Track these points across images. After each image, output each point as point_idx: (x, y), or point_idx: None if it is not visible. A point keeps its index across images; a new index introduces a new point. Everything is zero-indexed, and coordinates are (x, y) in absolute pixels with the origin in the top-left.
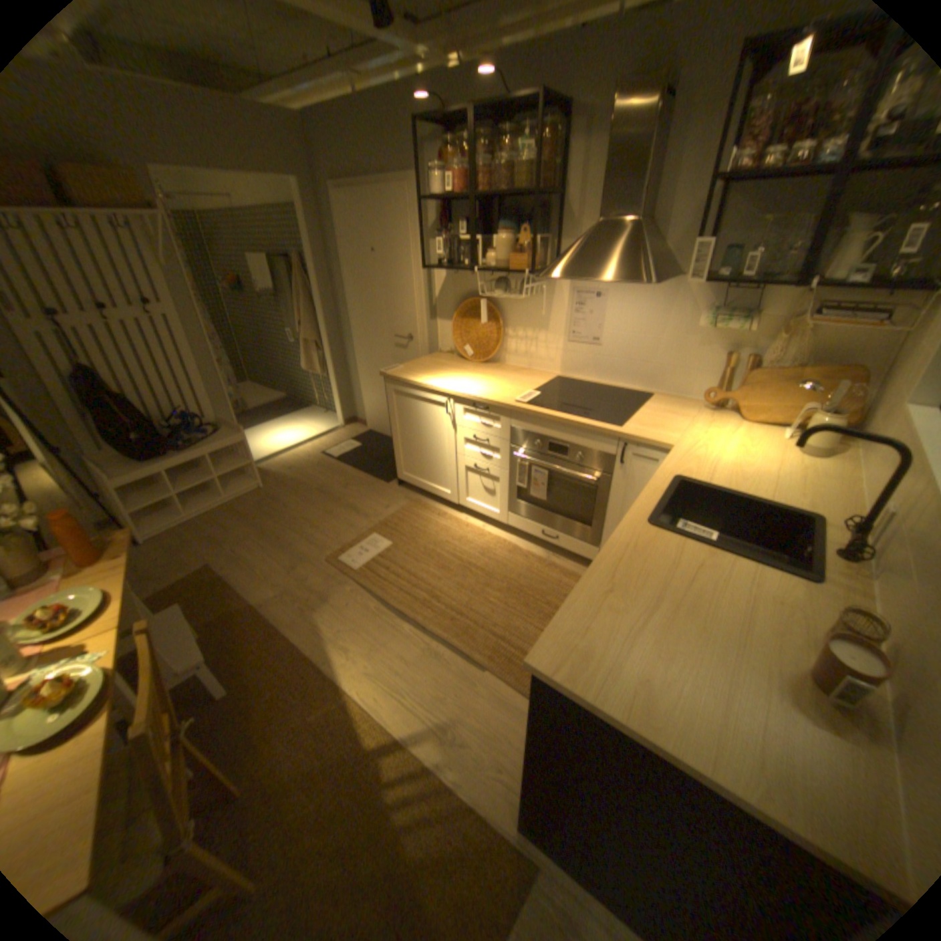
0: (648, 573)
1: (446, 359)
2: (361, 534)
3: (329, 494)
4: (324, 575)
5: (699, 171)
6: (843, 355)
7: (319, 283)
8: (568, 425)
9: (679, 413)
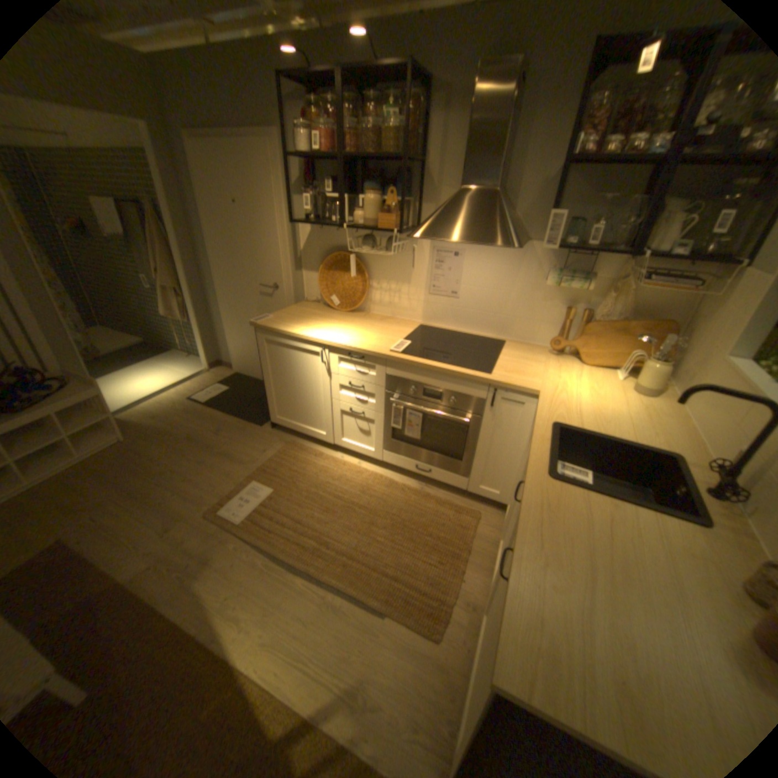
0: (570, 536)
1: (314, 307)
2: (239, 483)
3: (199, 442)
4: (202, 534)
5: (545, 152)
6: (656, 311)
7: (176, 230)
8: (442, 373)
9: (531, 358)
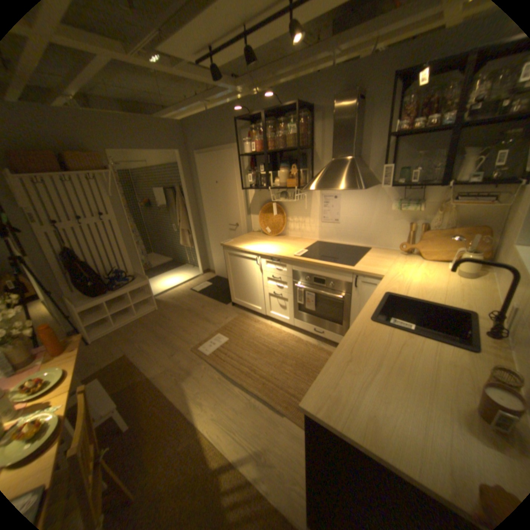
0: (372, 349)
1: (256, 235)
2: (211, 334)
3: (193, 312)
4: (189, 359)
5: (382, 132)
6: (476, 220)
7: (189, 200)
8: (323, 267)
9: (386, 257)
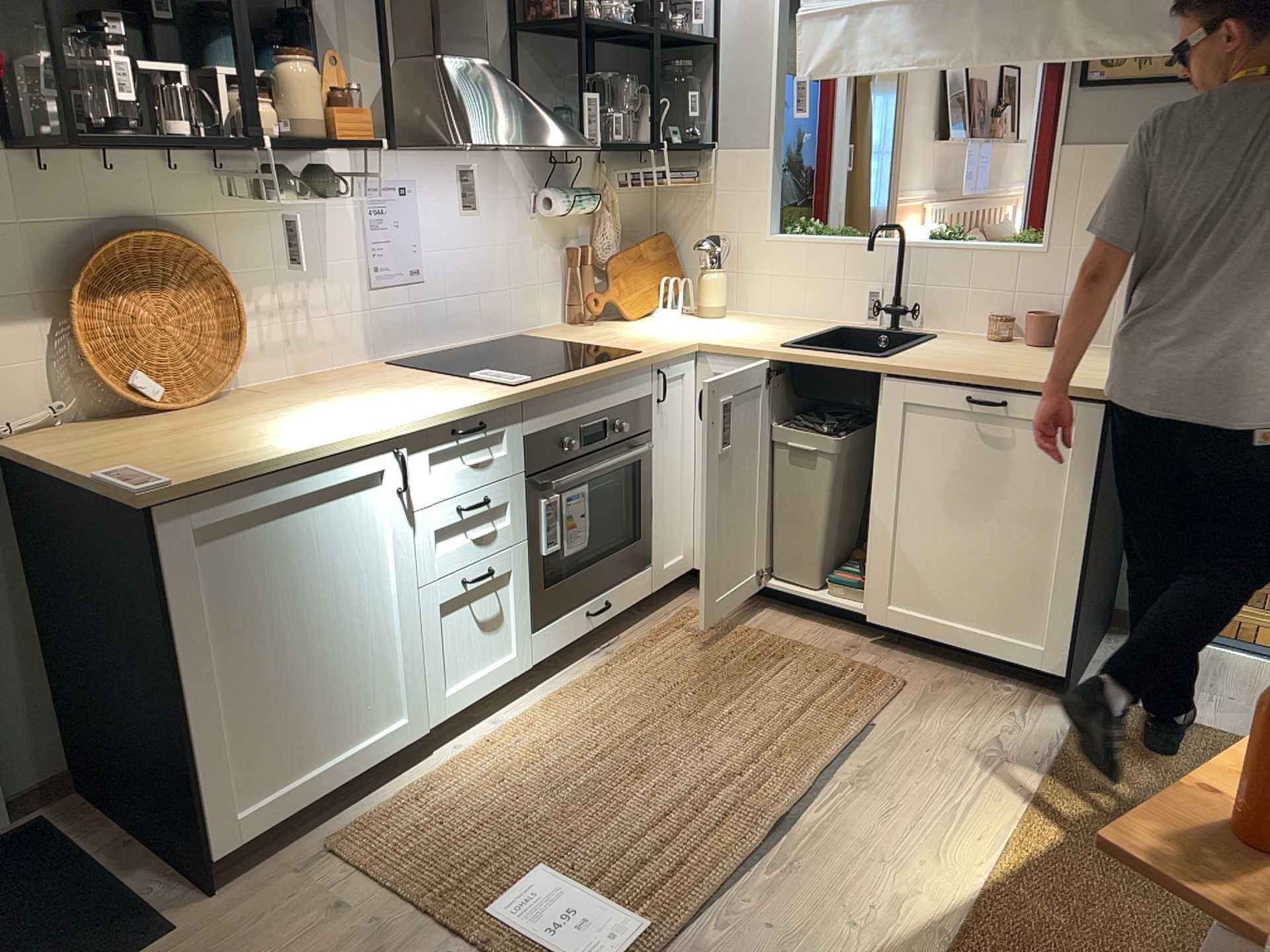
0: (964, 363)
1: (97, 432)
2: (481, 947)
3: None
4: None
5: (485, 10)
6: (631, 228)
7: None
8: (604, 379)
9: (593, 334)
